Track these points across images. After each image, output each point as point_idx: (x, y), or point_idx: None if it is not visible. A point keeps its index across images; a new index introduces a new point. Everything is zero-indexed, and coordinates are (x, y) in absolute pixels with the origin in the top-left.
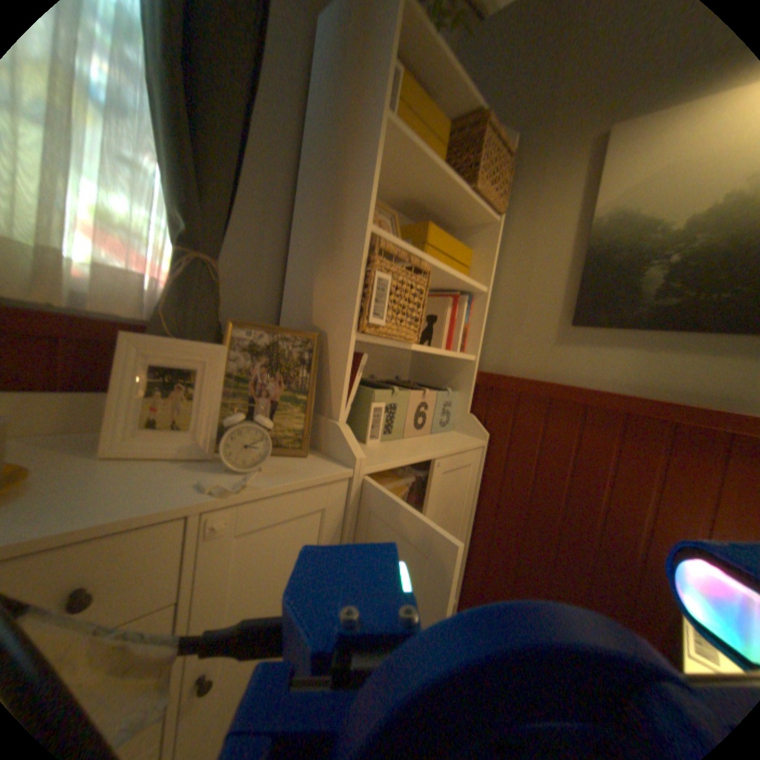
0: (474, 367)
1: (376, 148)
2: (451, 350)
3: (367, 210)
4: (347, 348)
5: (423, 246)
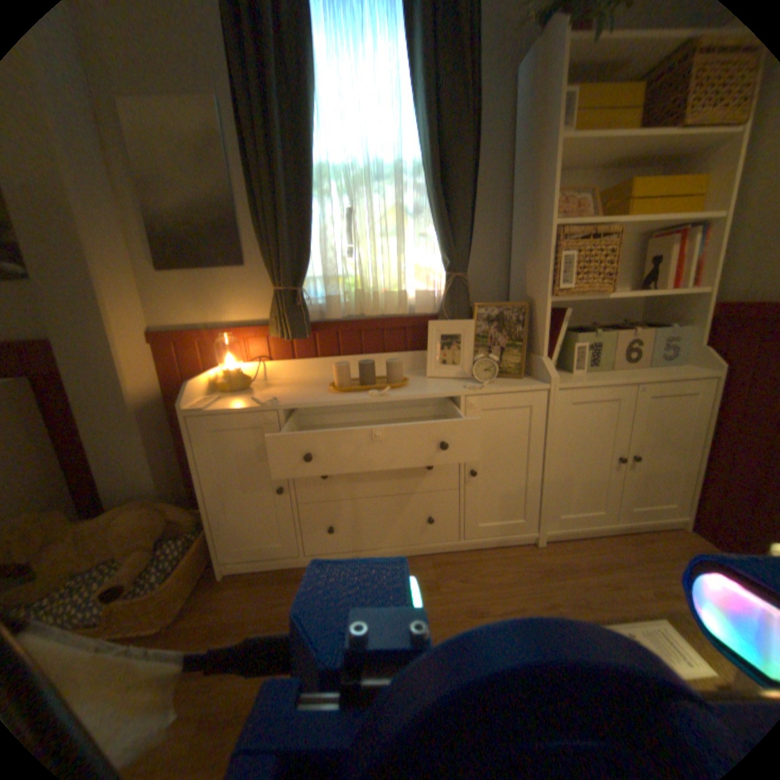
0: (711, 298)
1: (555, 163)
2: (682, 285)
3: (552, 209)
4: (546, 307)
5: (629, 201)
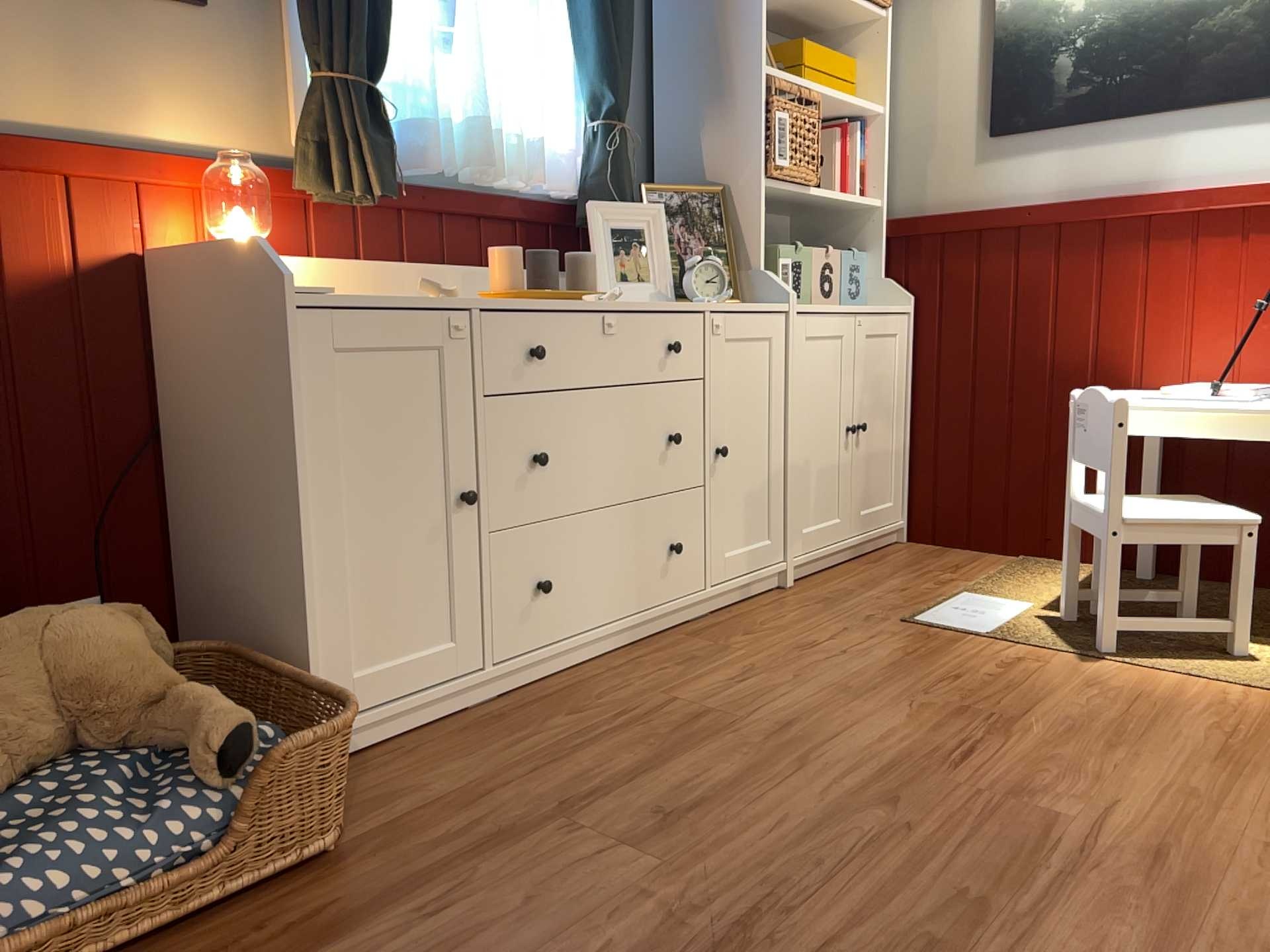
0: (881, 214)
1: None
2: (848, 197)
3: (756, 50)
4: (756, 193)
5: (799, 69)
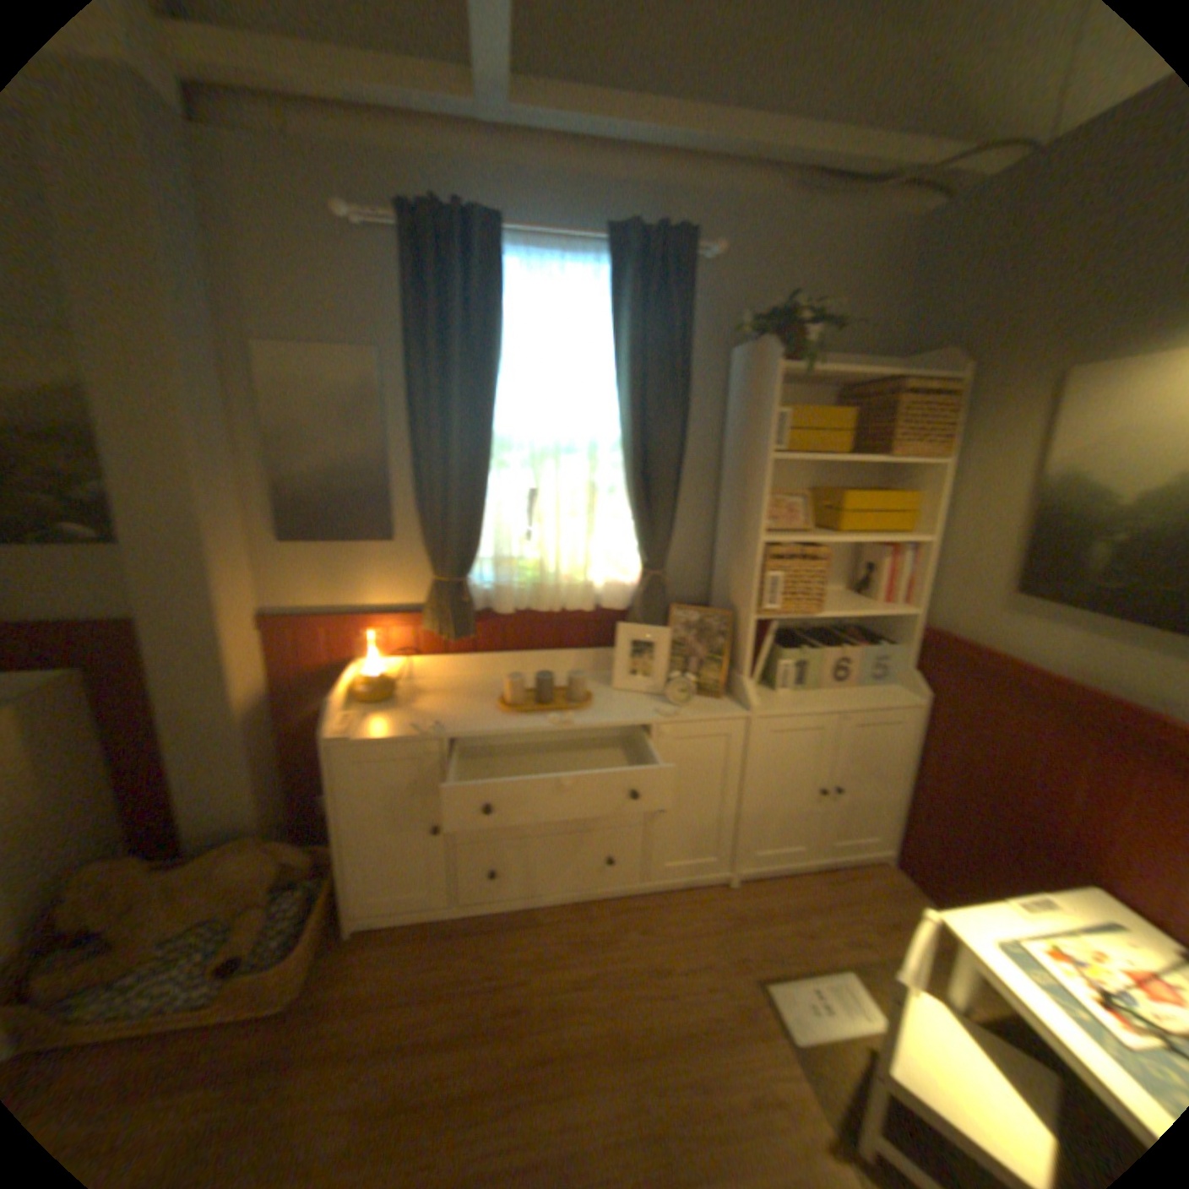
0: (920, 620)
1: (765, 481)
2: (893, 600)
3: (760, 527)
4: (750, 625)
5: (842, 512)
